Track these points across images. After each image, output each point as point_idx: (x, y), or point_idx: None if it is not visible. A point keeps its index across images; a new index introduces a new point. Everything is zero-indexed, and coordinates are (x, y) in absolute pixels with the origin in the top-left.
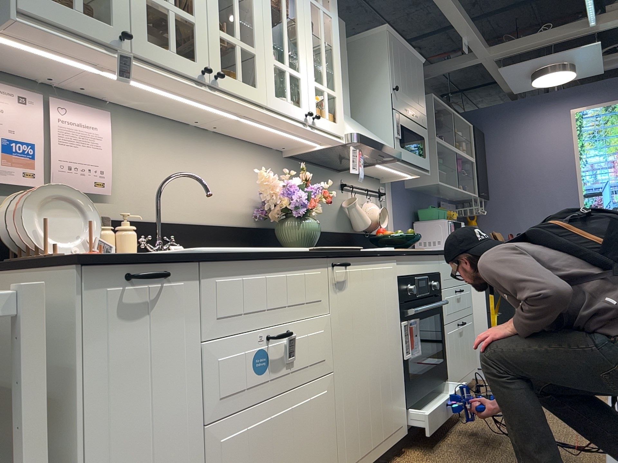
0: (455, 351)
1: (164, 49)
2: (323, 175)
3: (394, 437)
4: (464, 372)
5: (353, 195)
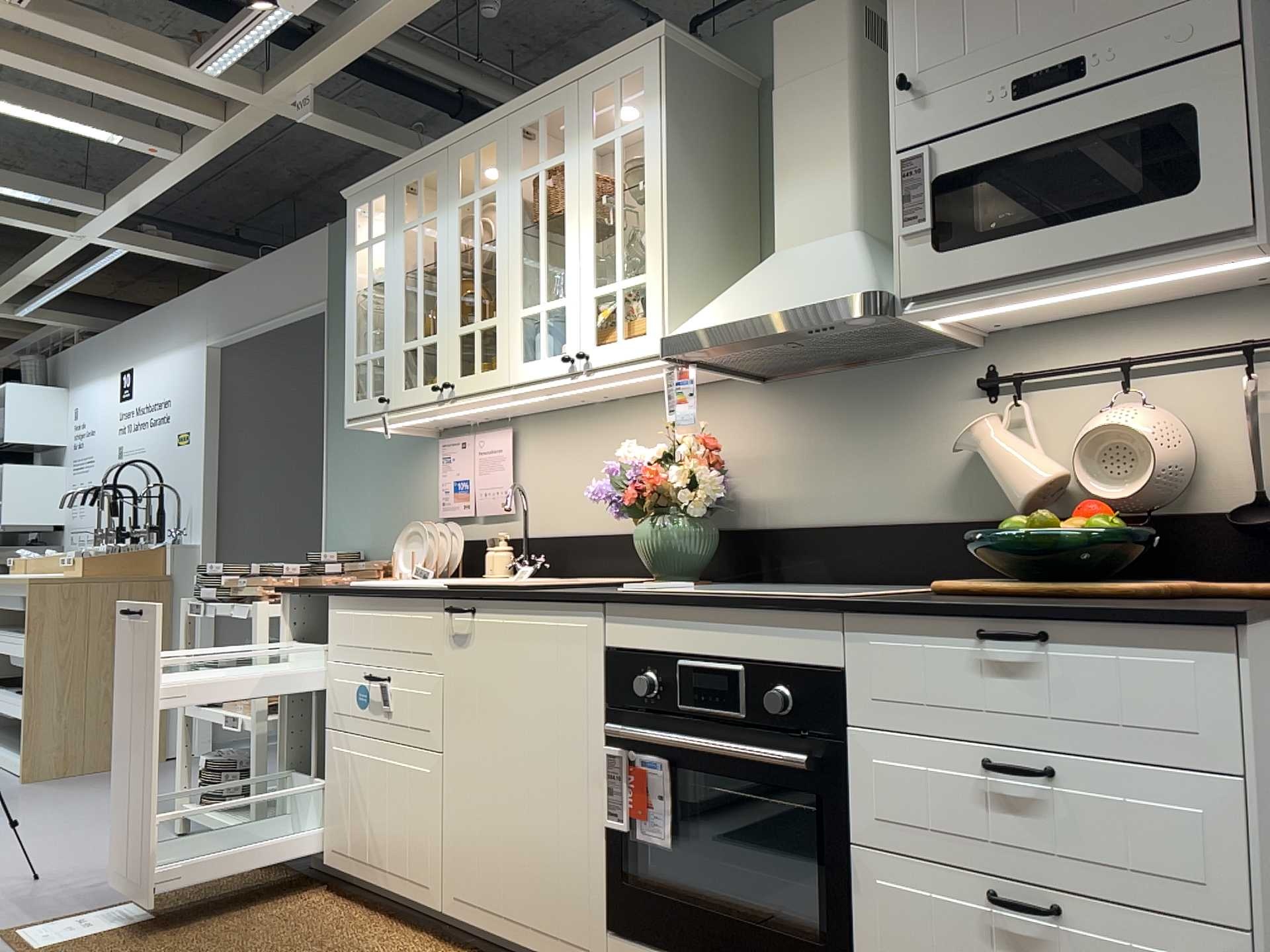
0: None
1: (413, 388)
2: (893, 379)
3: (562, 951)
4: None
5: (1025, 401)
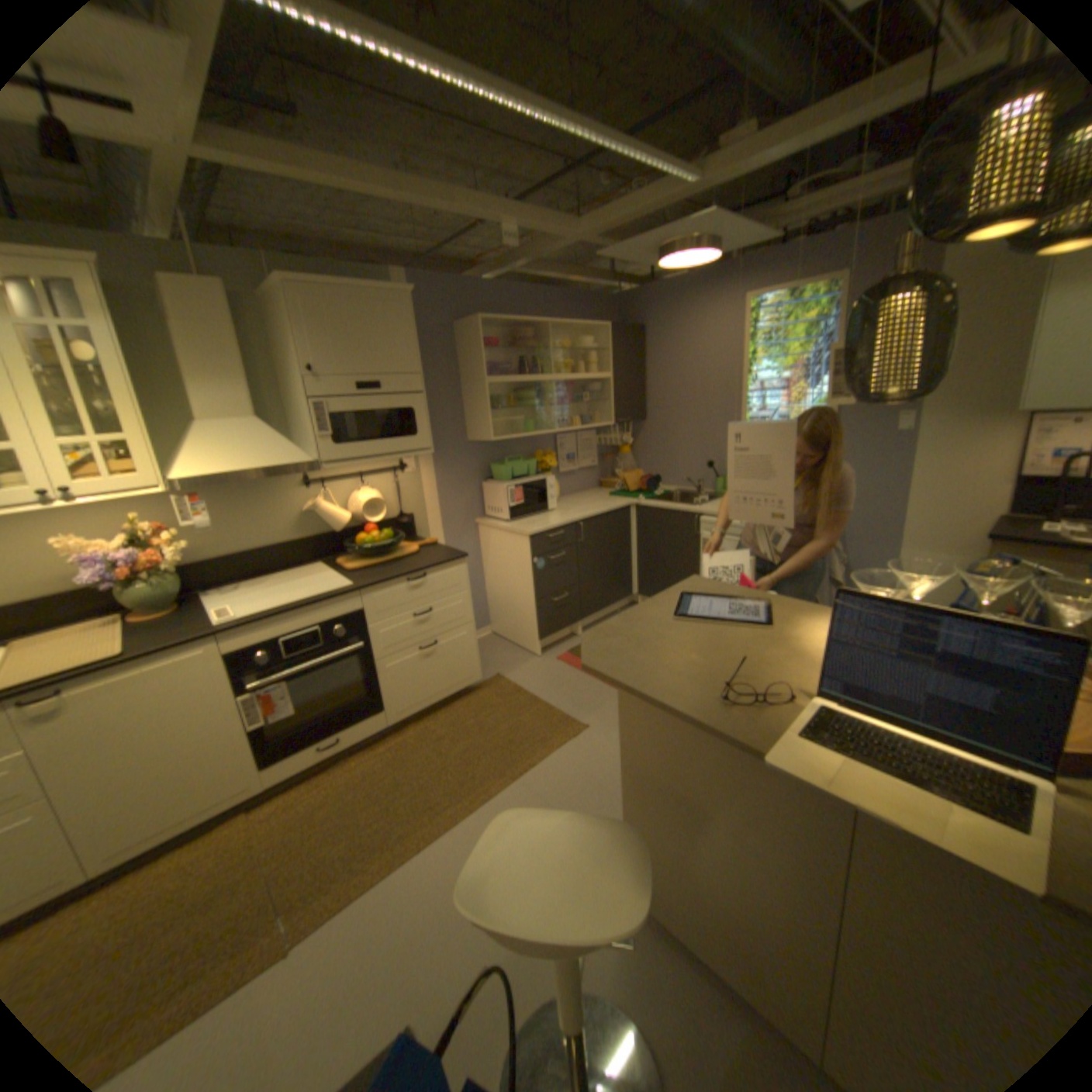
0: (405, 681)
1: None
2: (257, 482)
3: (225, 807)
4: (433, 694)
5: (325, 490)
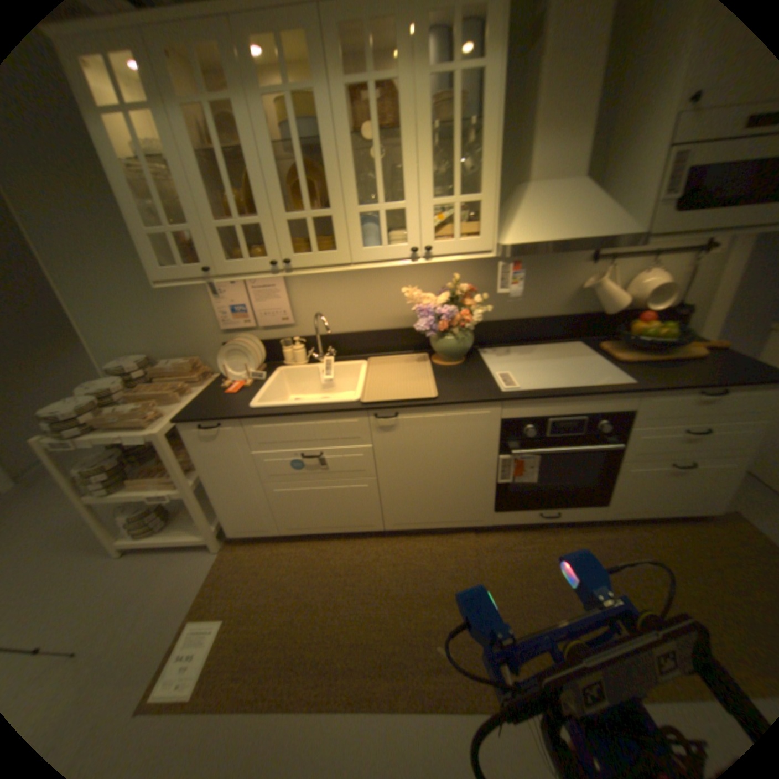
0: (645, 489)
1: (241, 262)
2: (552, 251)
3: (468, 525)
4: (666, 509)
5: (614, 265)
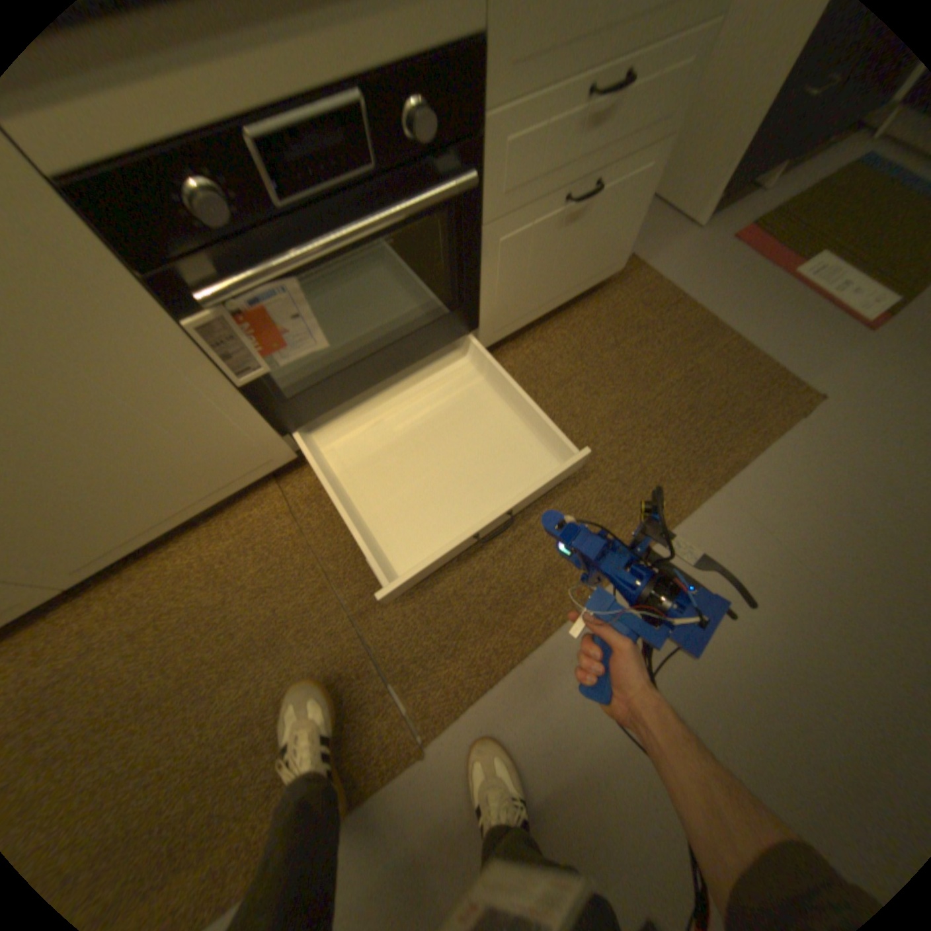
0: (524, 269)
1: None
2: None
3: (243, 481)
4: (555, 292)
5: None
